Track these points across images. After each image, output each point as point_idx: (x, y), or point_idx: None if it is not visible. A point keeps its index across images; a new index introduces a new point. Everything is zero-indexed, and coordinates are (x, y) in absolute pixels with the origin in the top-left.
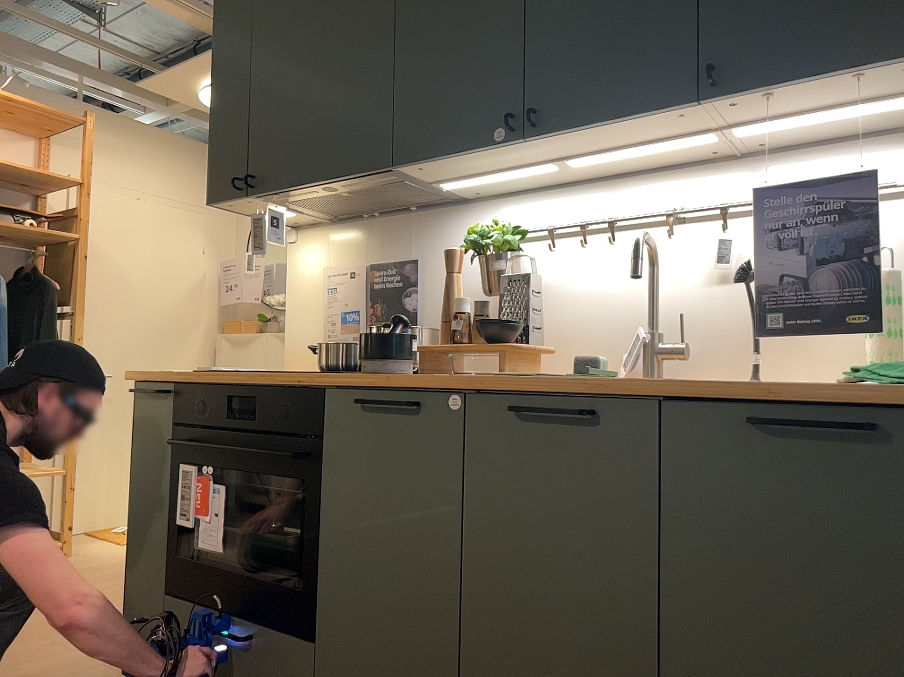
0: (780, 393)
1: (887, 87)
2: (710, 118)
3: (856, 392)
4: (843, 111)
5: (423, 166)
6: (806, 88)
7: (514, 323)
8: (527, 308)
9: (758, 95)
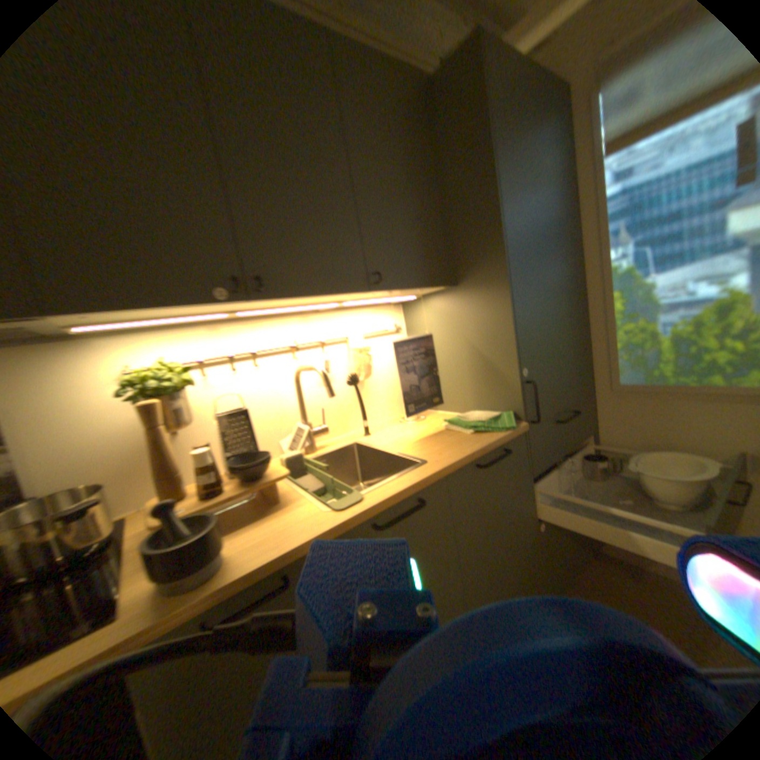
0: (483, 450)
1: (411, 291)
2: (354, 297)
3: (502, 440)
4: (391, 298)
5: (92, 315)
6: (402, 291)
7: (260, 456)
8: (246, 437)
9: (388, 291)
